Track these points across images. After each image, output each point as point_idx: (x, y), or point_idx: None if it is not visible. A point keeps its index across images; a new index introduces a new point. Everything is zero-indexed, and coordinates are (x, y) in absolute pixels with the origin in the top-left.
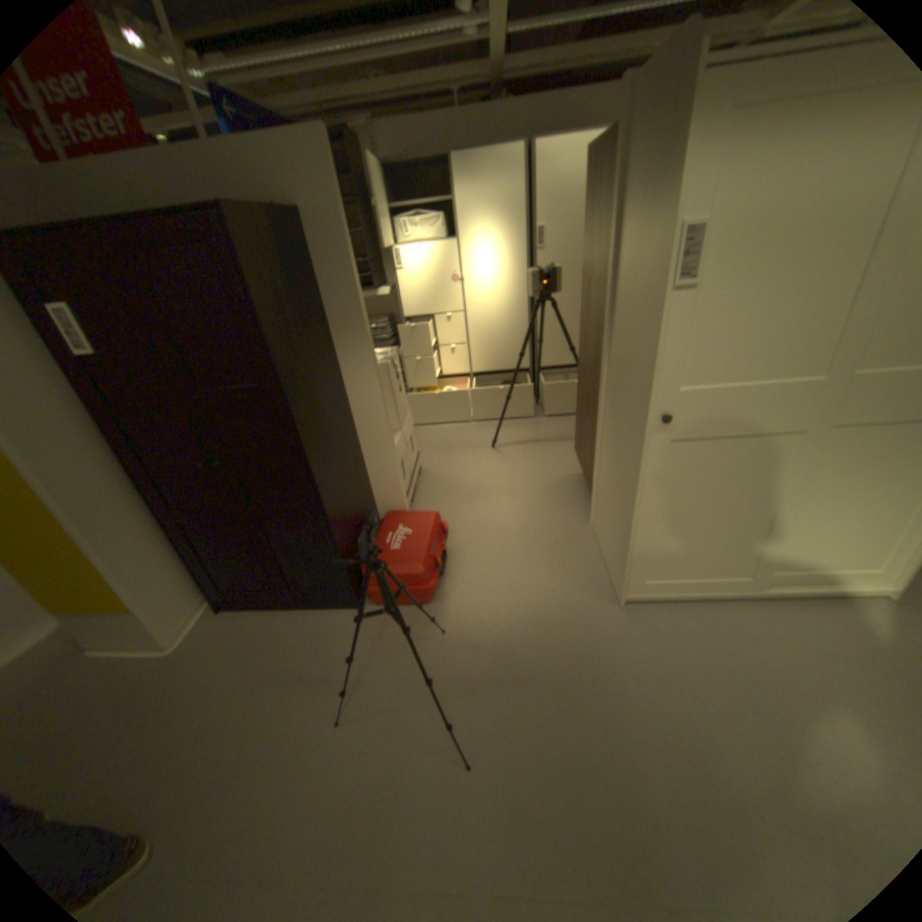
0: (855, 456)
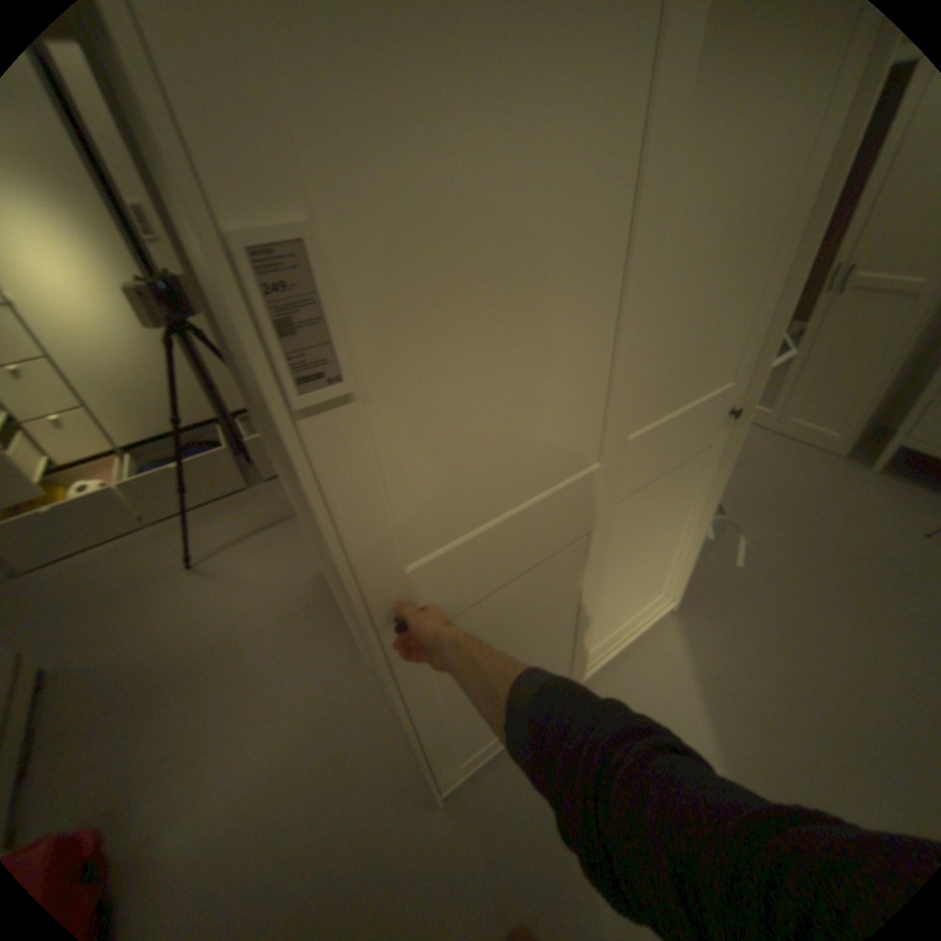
0: (633, 522)
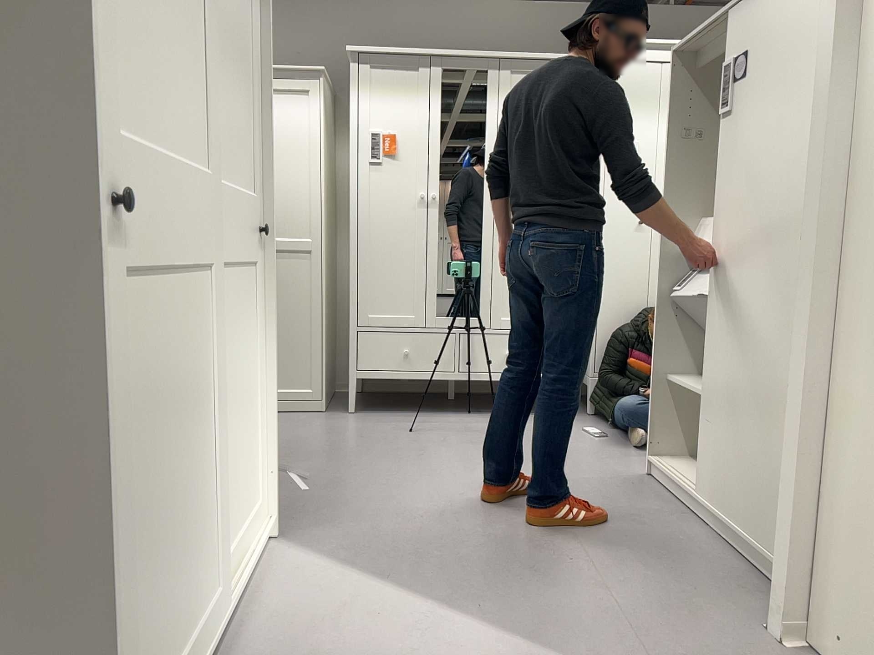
0: (221, 323)
